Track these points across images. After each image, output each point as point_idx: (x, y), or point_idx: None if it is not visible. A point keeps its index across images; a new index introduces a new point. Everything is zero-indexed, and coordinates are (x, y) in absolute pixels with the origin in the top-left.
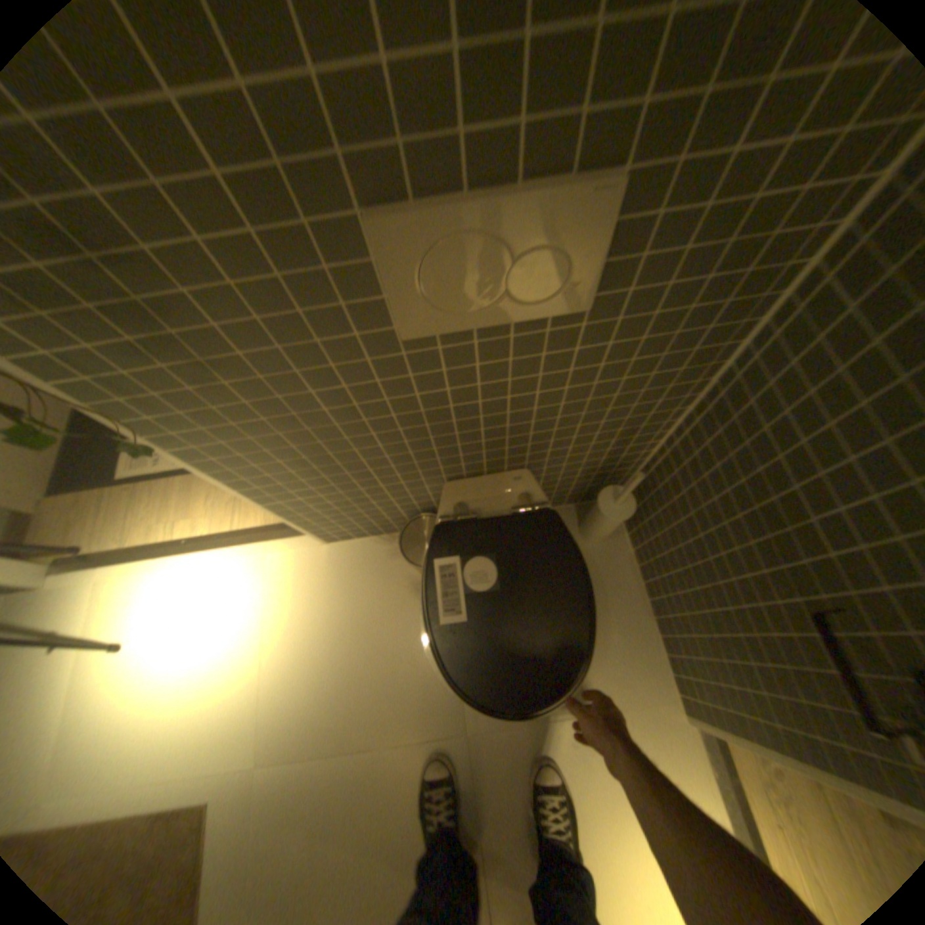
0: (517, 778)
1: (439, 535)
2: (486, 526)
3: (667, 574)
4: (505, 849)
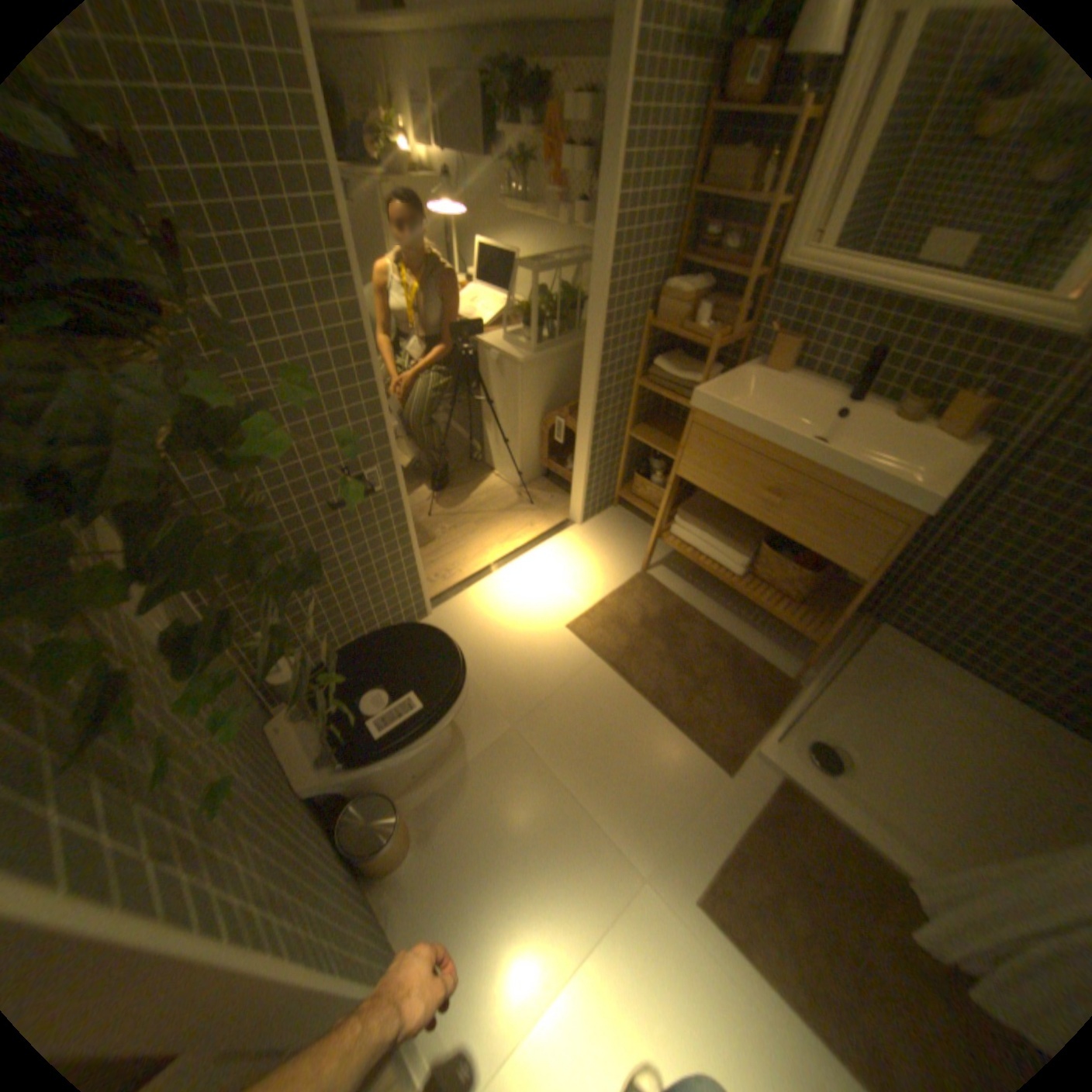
0: (513, 685)
1: (349, 752)
2: (329, 720)
3: (332, 634)
4: (551, 674)
